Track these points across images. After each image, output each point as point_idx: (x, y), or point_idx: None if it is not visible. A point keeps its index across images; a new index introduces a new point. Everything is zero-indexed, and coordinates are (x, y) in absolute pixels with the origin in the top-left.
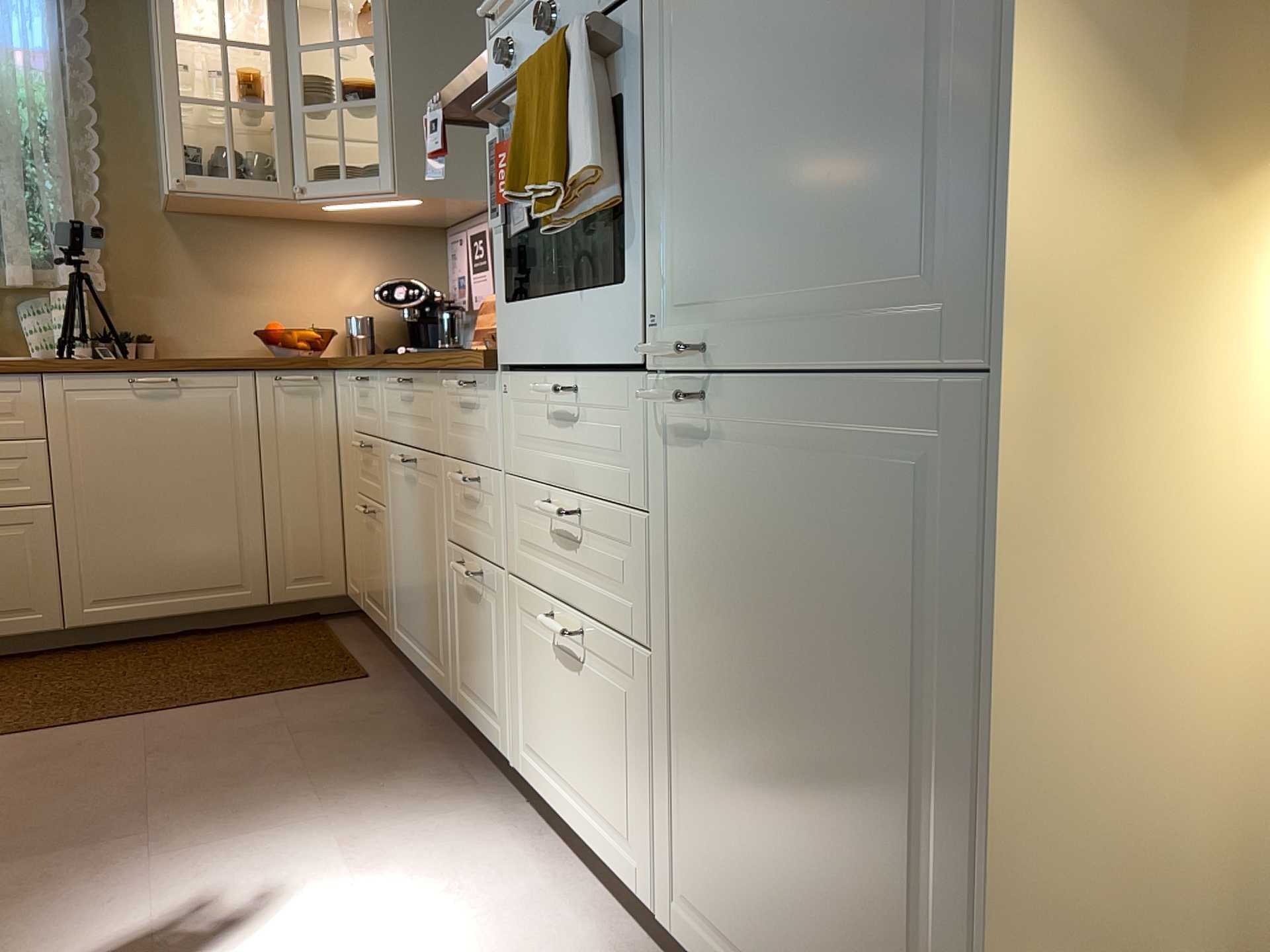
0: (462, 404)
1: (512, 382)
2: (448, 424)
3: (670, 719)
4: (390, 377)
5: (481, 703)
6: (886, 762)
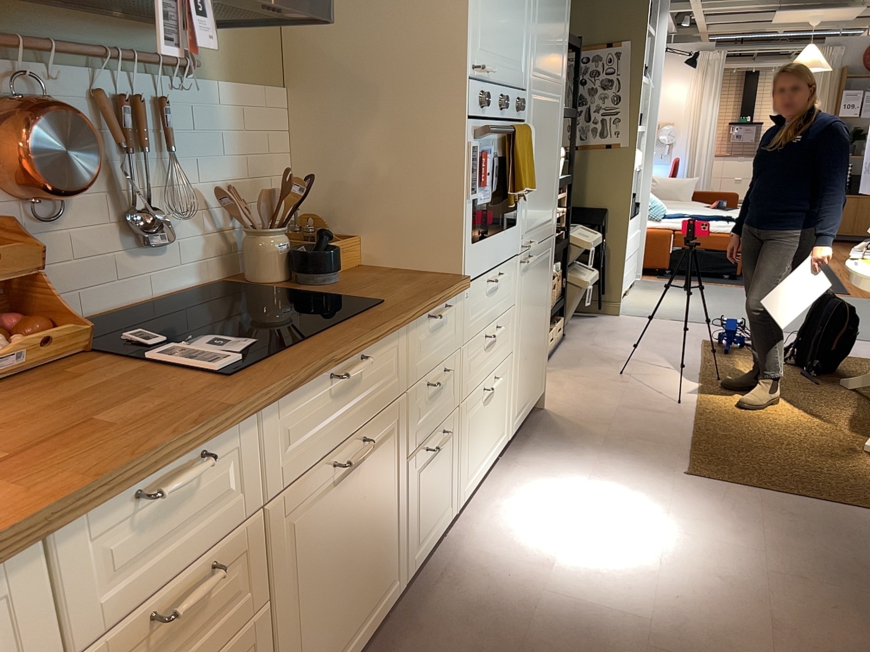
0: (434, 328)
1: (469, 289)
2: (414, 357)
3: (516, 365)
4: (304, 391)
5: (434, 523)
6: (543, 316)
